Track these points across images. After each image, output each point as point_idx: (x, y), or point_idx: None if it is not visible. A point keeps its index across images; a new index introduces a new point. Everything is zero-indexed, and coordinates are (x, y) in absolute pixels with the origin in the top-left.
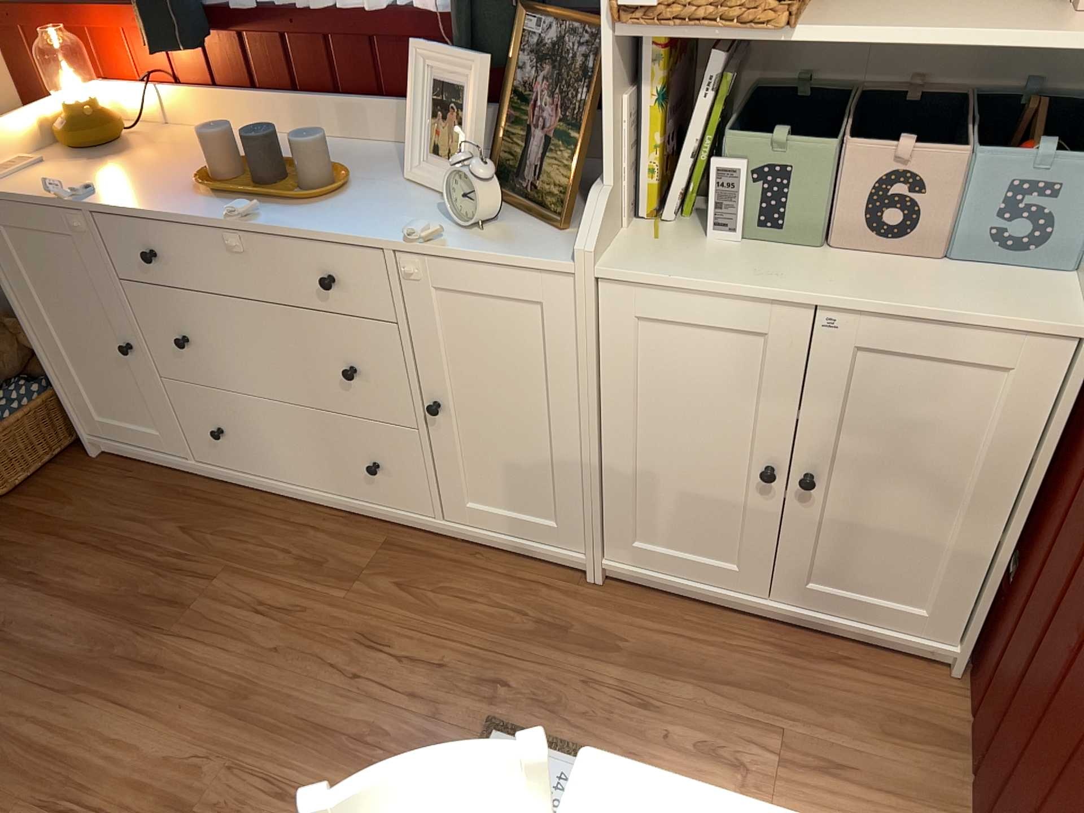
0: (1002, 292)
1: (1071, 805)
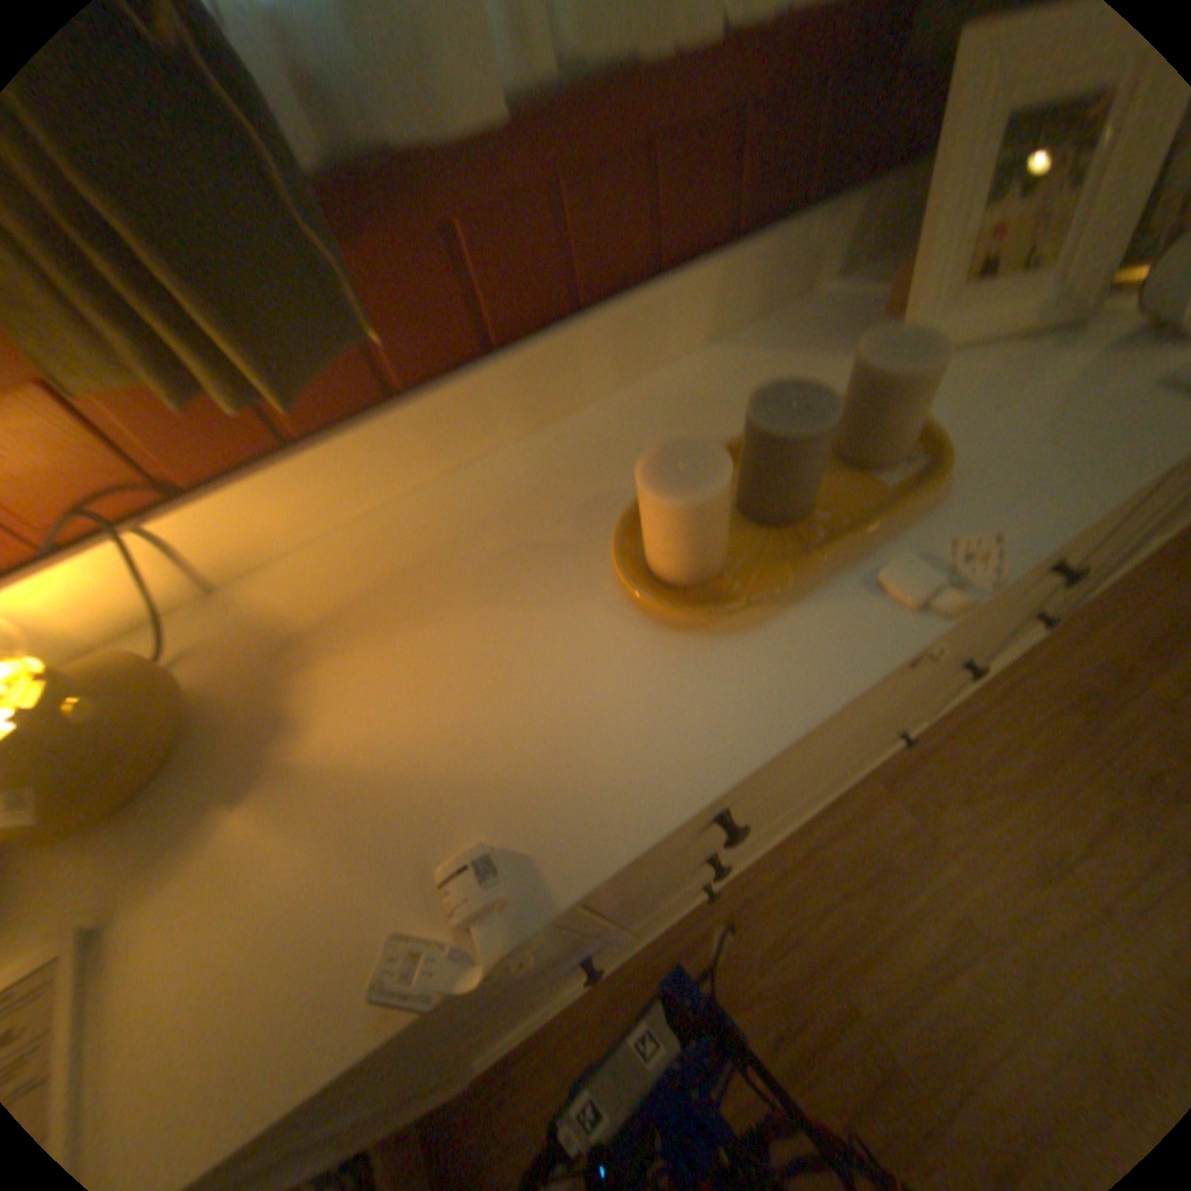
0: None
1: None
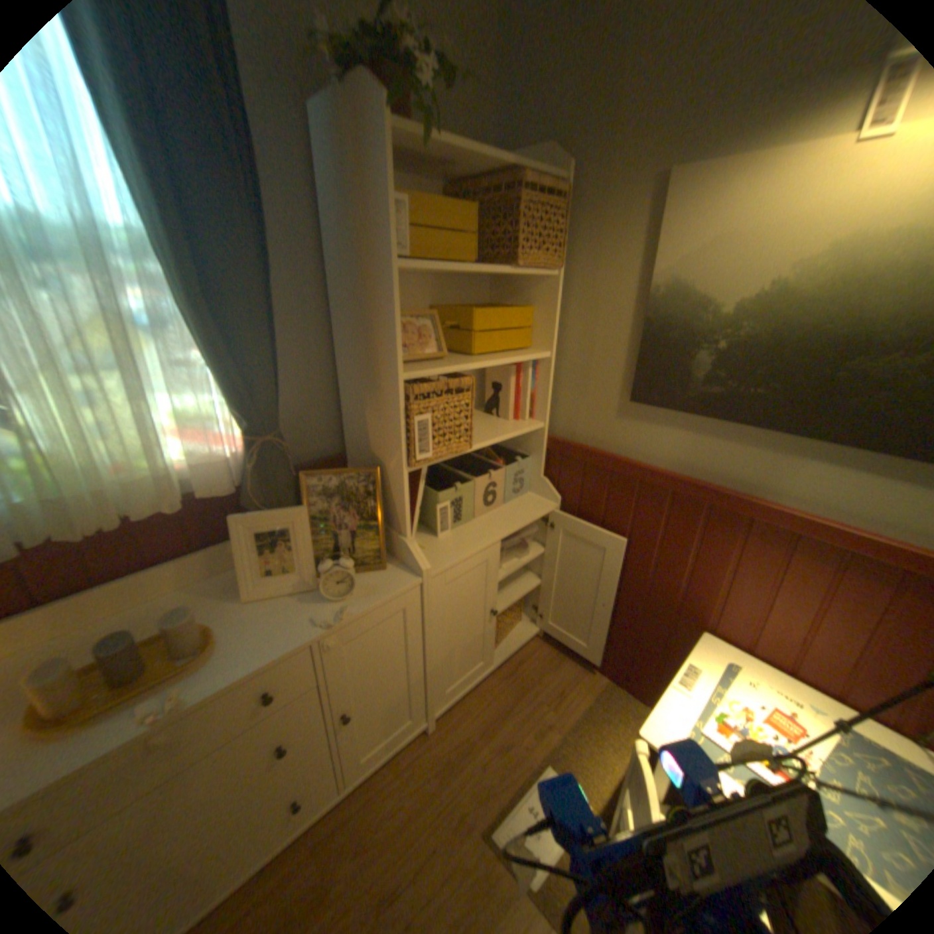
0: (528, 503)
1: (667, 622)
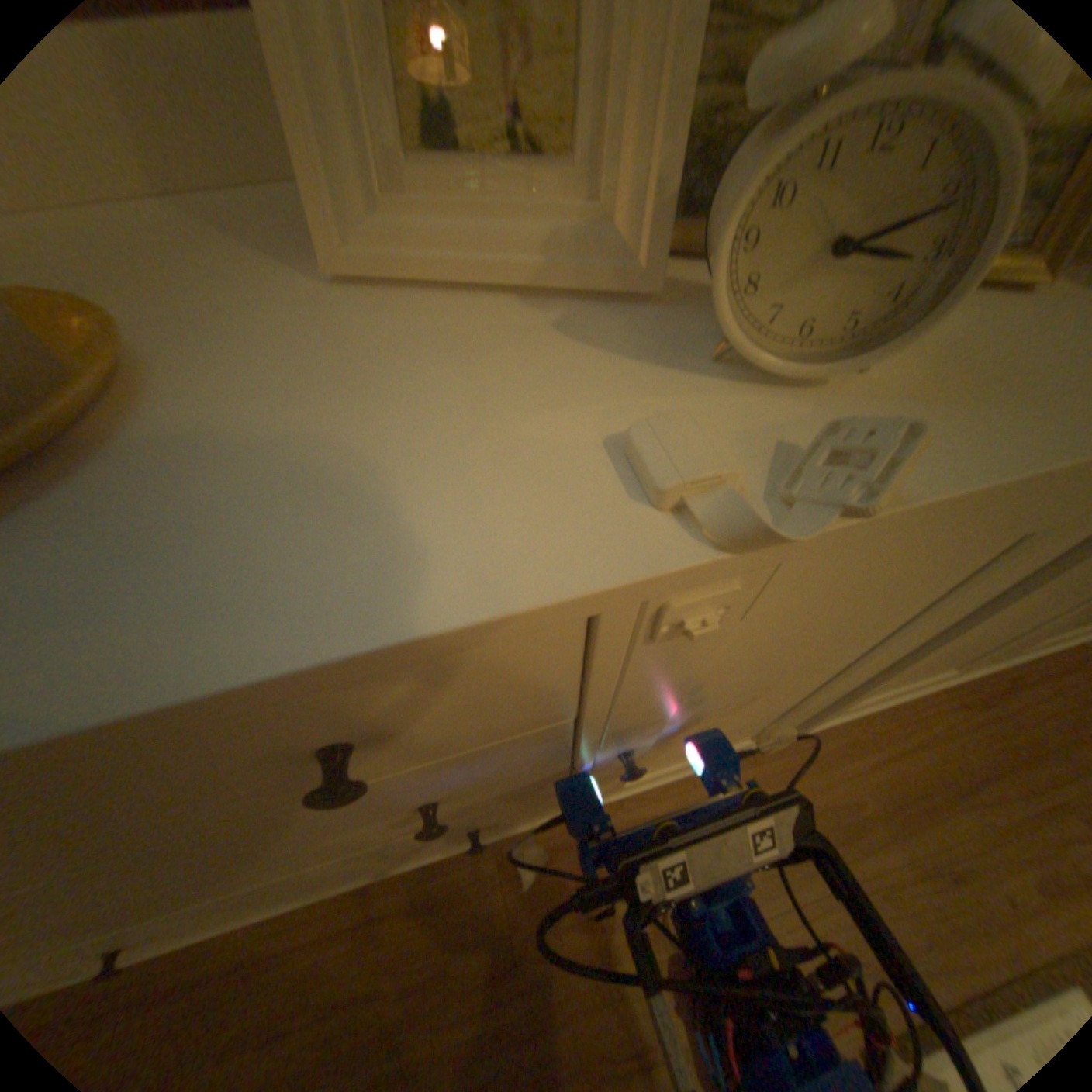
0: None
1: None
